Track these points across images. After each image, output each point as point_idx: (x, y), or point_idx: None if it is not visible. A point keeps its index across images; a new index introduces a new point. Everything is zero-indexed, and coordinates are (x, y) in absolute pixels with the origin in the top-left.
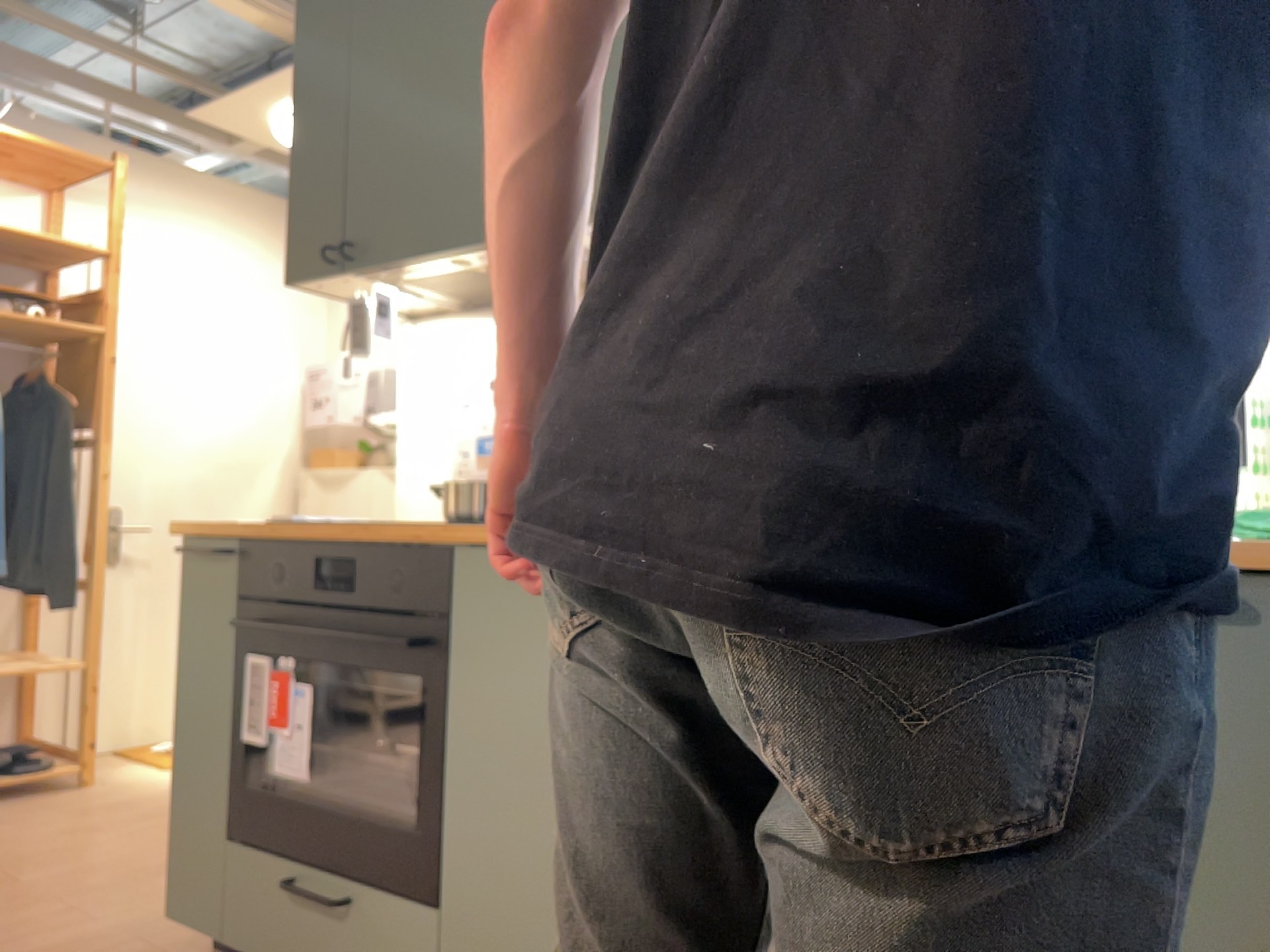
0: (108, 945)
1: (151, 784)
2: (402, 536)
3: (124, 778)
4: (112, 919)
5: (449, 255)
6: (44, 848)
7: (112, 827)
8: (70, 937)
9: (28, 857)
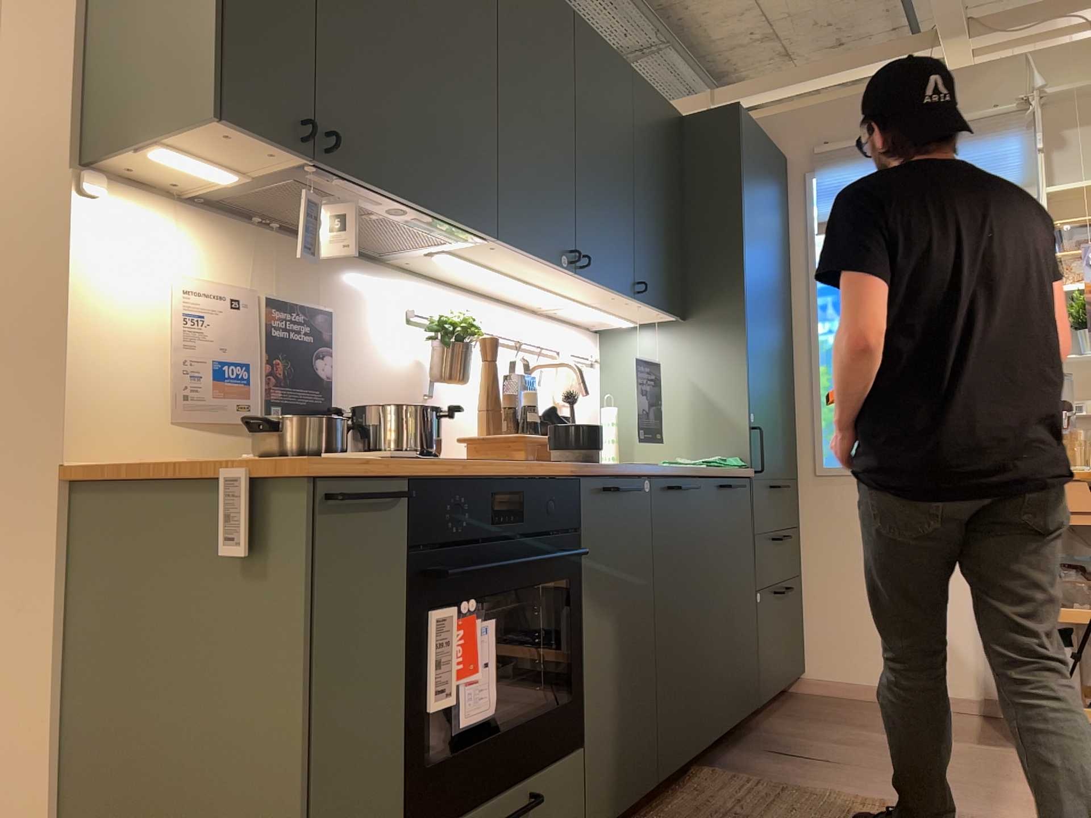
0: None
1: None
2: (546, 471)
3: None
4: None
5: (415, 208)
6: None
7: None
8: None
9: None
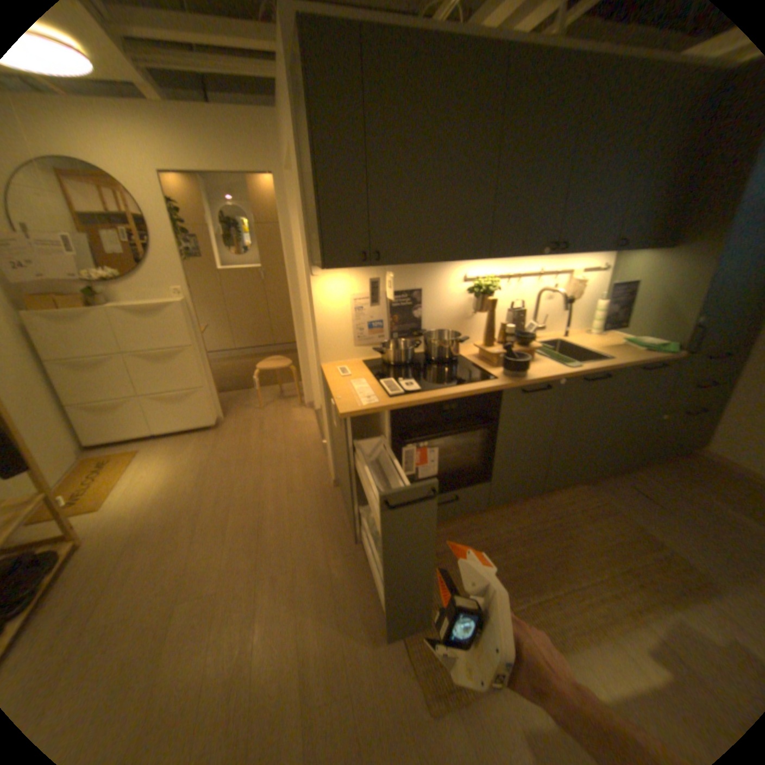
0: (321, 569)
1: (116, 520)
2: (477, 389)
3: (85, 528)
4: (294, 563)
5: (432, 262)
6: (170, 576)
7: (169, 546)
8: (300, 580)
9: (175, 584)
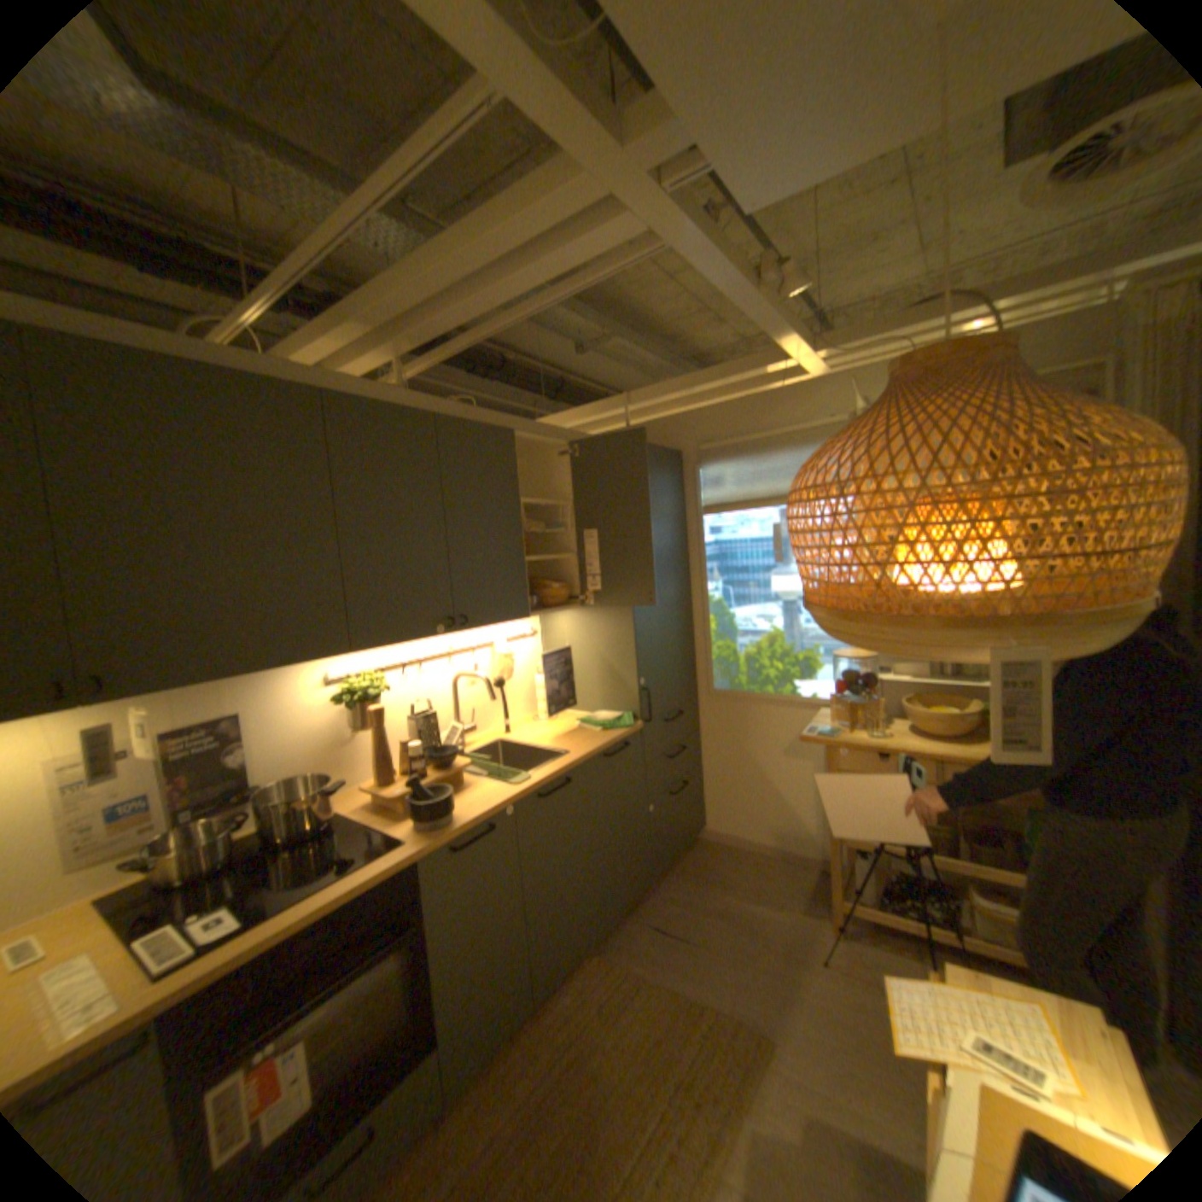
0: None
1: None
2: (369, 879)
3: None
4: None
5: (242, 674)
6: None
7: None
8: None
9: None
